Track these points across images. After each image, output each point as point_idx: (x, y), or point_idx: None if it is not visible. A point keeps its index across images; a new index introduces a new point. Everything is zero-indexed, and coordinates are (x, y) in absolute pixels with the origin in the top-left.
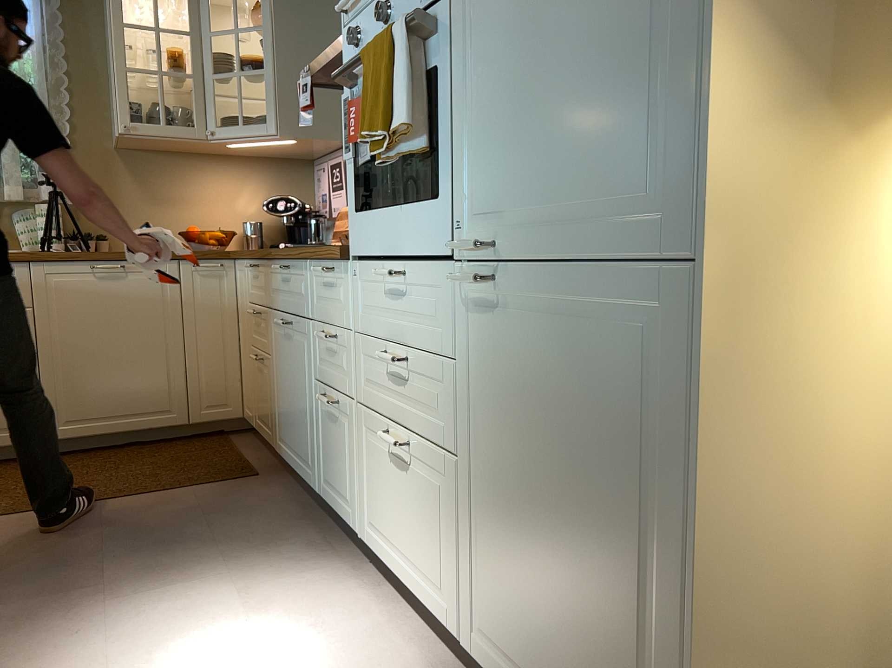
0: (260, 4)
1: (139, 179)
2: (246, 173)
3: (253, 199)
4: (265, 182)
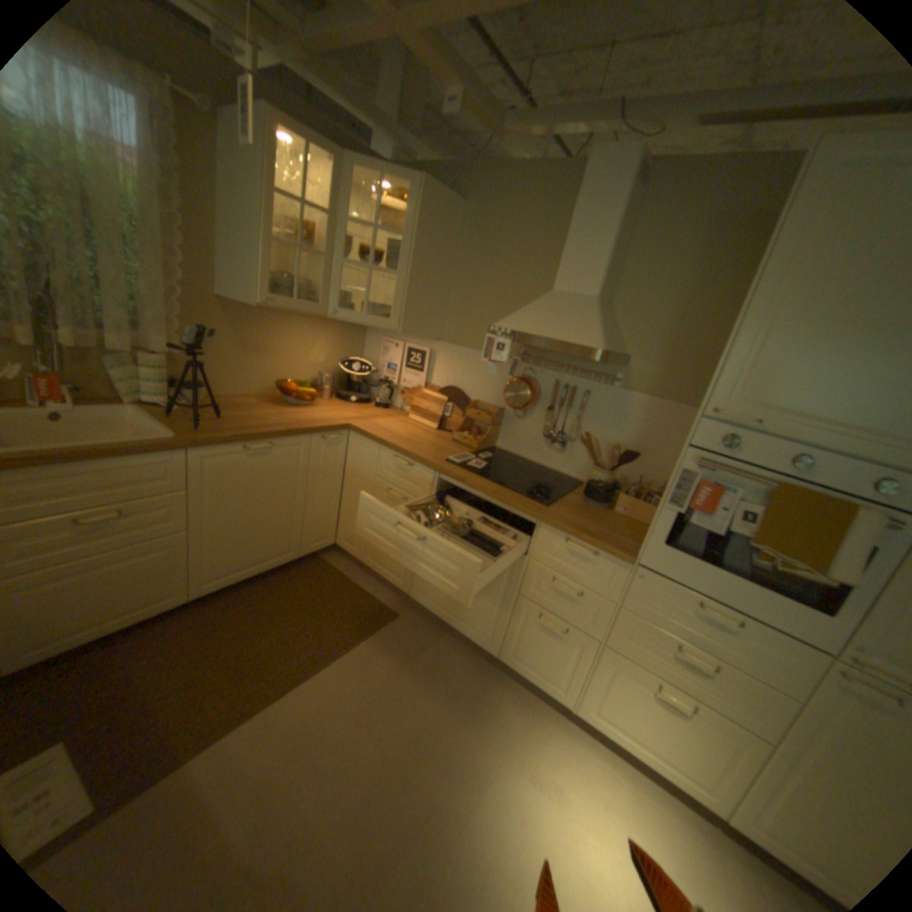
0: (382, 198)
1: (235, 330)
2: (321, 331)
3: (322, 354)
4: (332, 340)
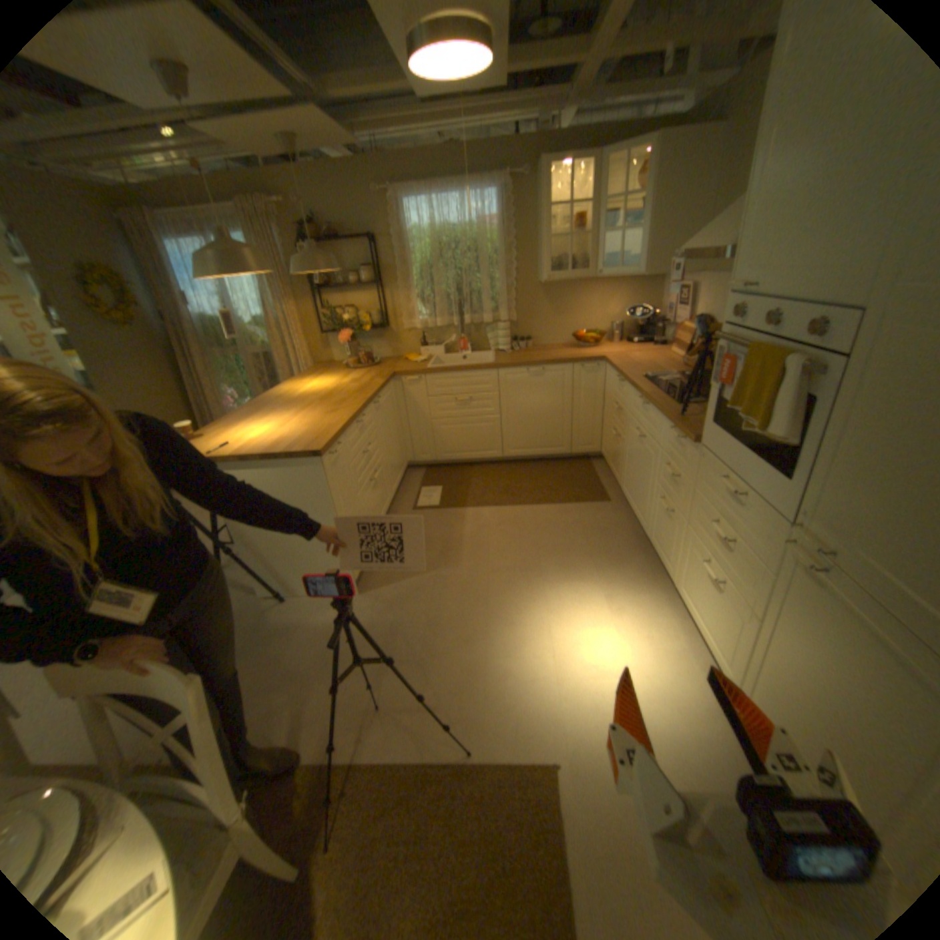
0: (644, 162)
1: (550, 299)
2: (616, 287)
3: (617, 306)
4: (627, 293)
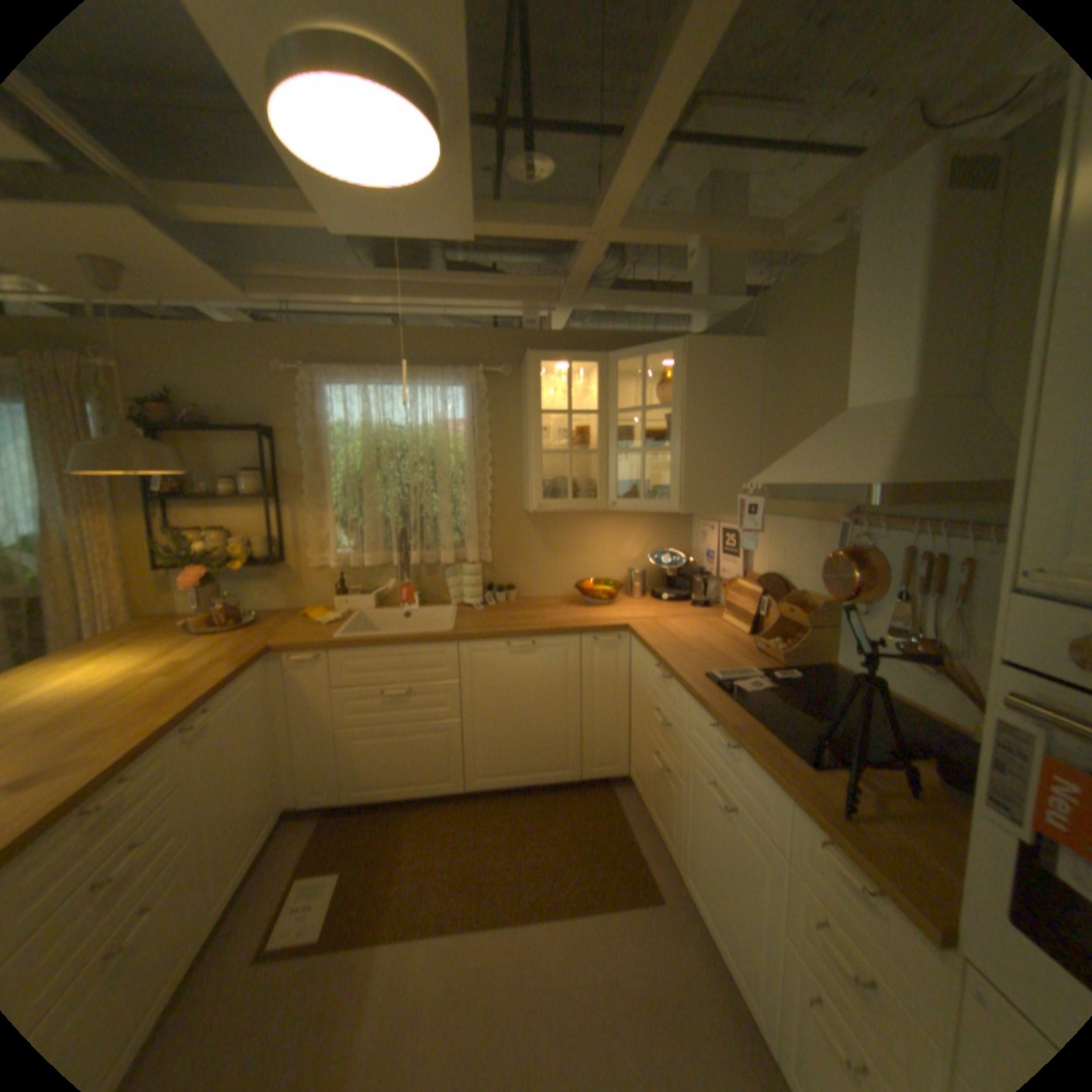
0: (664, 374)
1: (542, 533)
2: (632, 523)
3: (636, 546)
4: (648, 530)
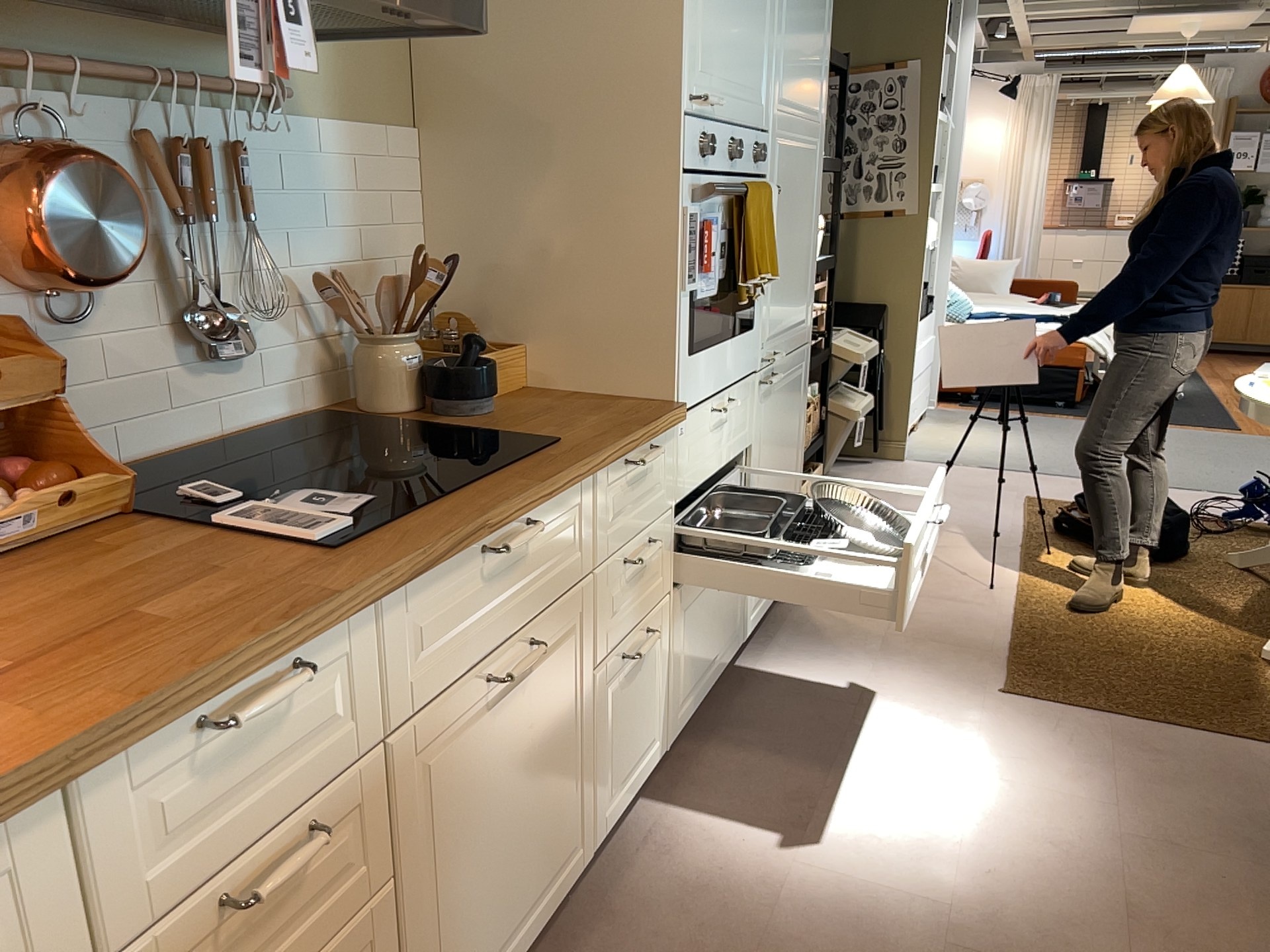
0: None
1: None
2: None
3: None
4: None
